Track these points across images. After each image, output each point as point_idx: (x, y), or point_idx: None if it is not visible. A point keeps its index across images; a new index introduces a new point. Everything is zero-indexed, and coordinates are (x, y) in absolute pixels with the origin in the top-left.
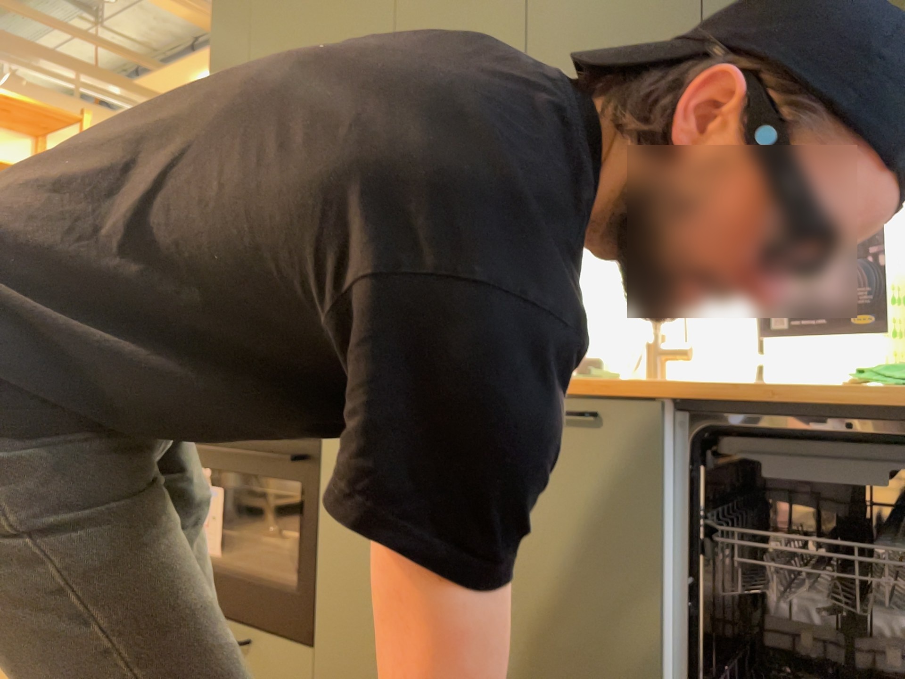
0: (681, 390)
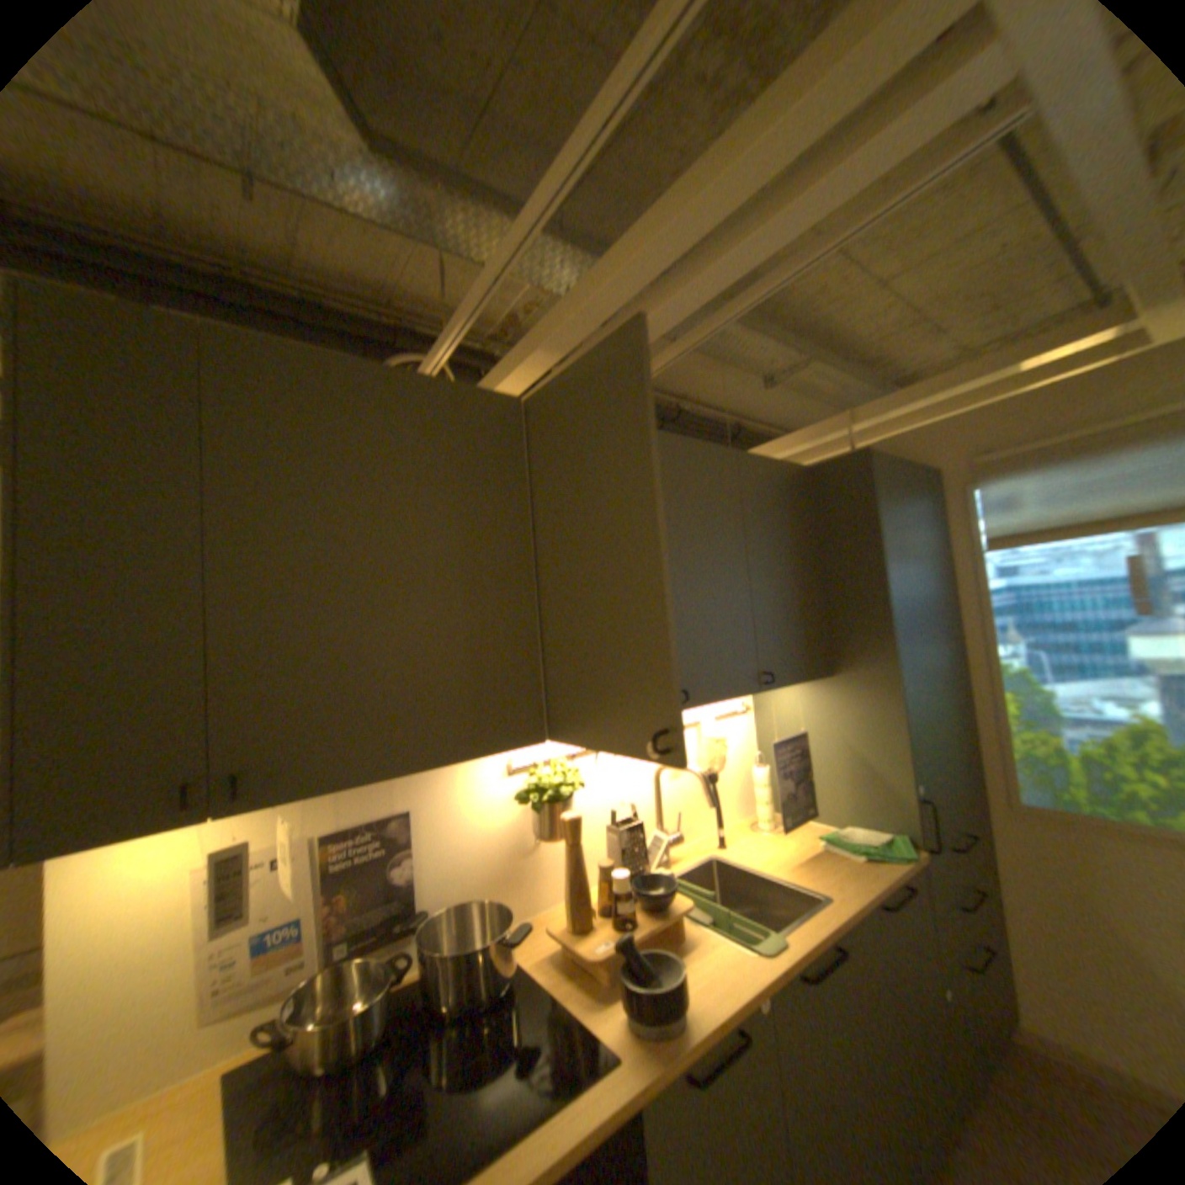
0: (869, 910)
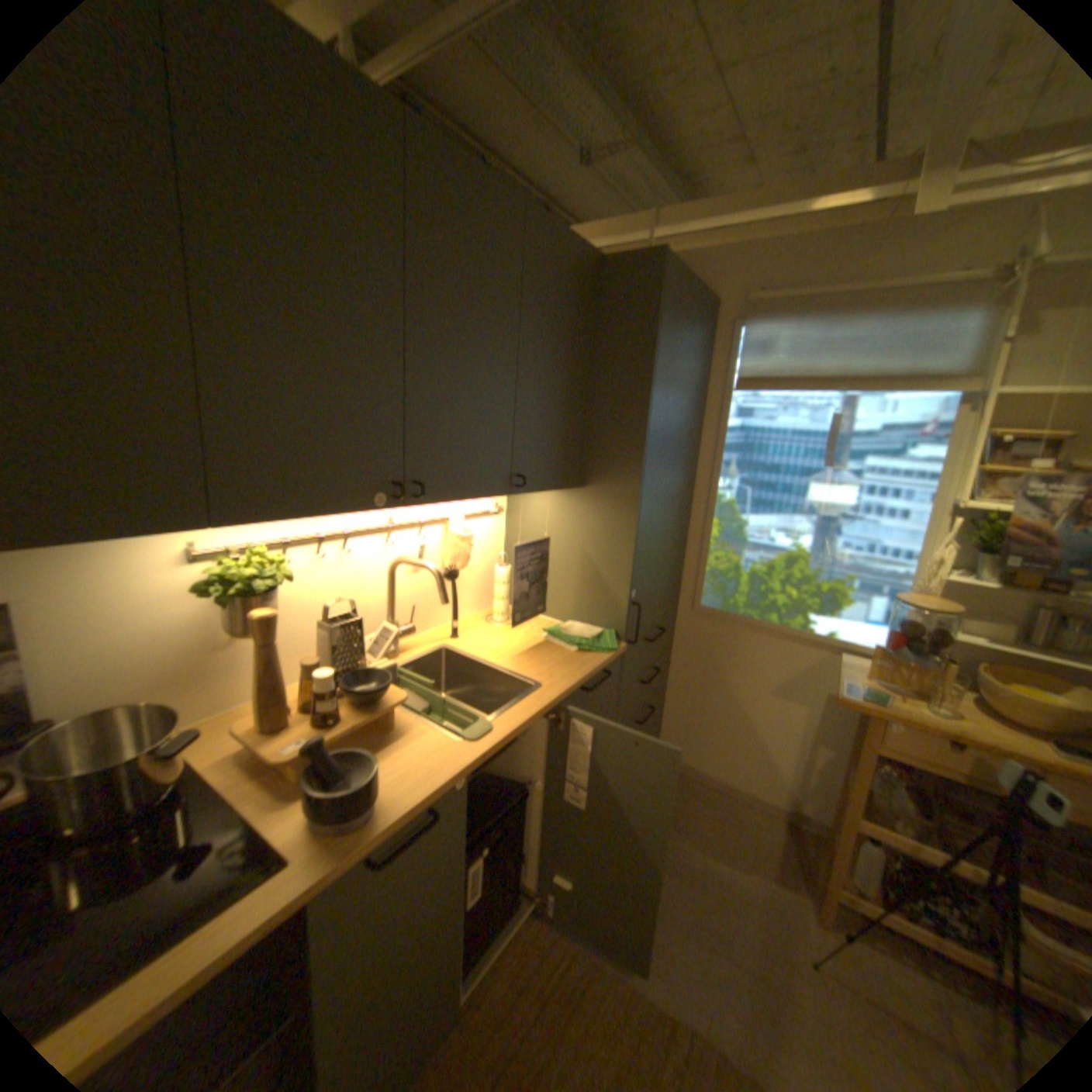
0: (569, 693)
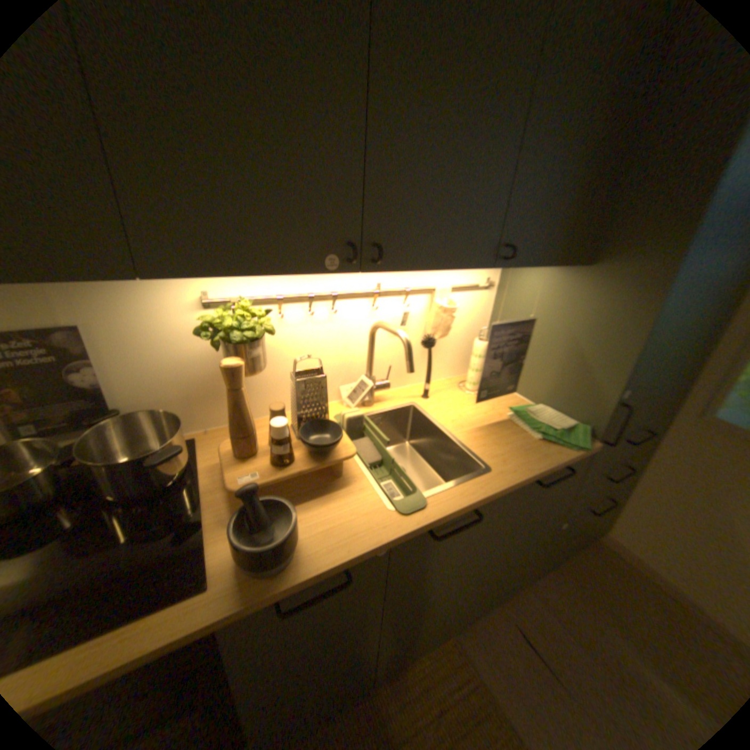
0: (521, 486)
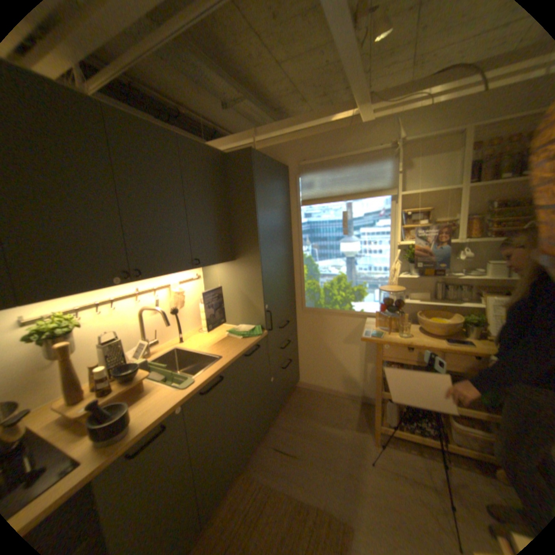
0: (236, 358)
